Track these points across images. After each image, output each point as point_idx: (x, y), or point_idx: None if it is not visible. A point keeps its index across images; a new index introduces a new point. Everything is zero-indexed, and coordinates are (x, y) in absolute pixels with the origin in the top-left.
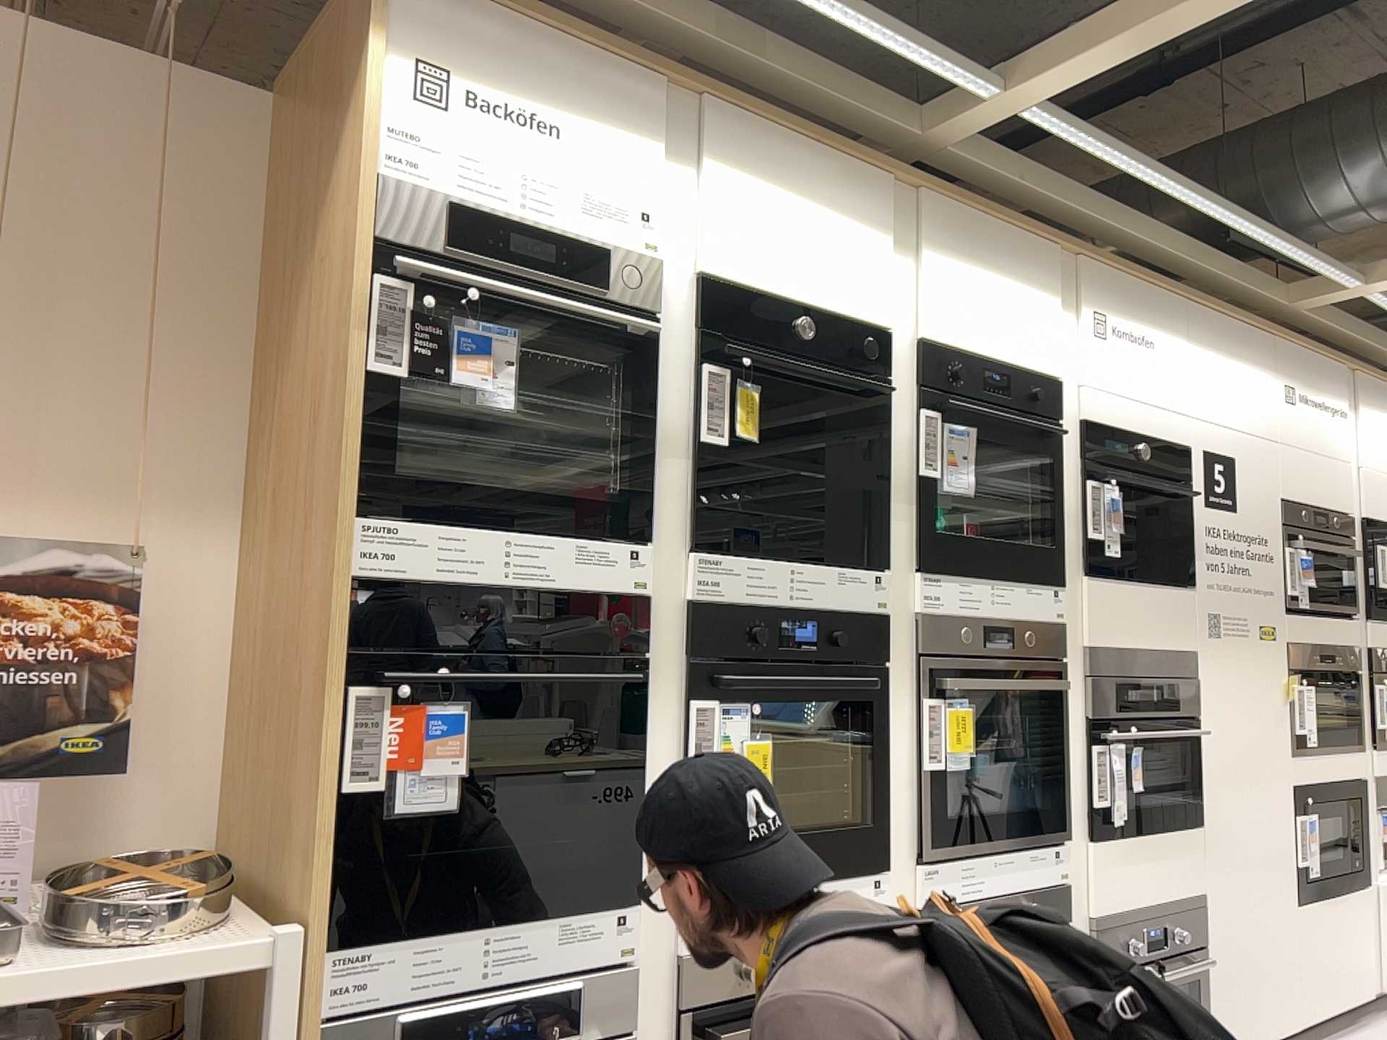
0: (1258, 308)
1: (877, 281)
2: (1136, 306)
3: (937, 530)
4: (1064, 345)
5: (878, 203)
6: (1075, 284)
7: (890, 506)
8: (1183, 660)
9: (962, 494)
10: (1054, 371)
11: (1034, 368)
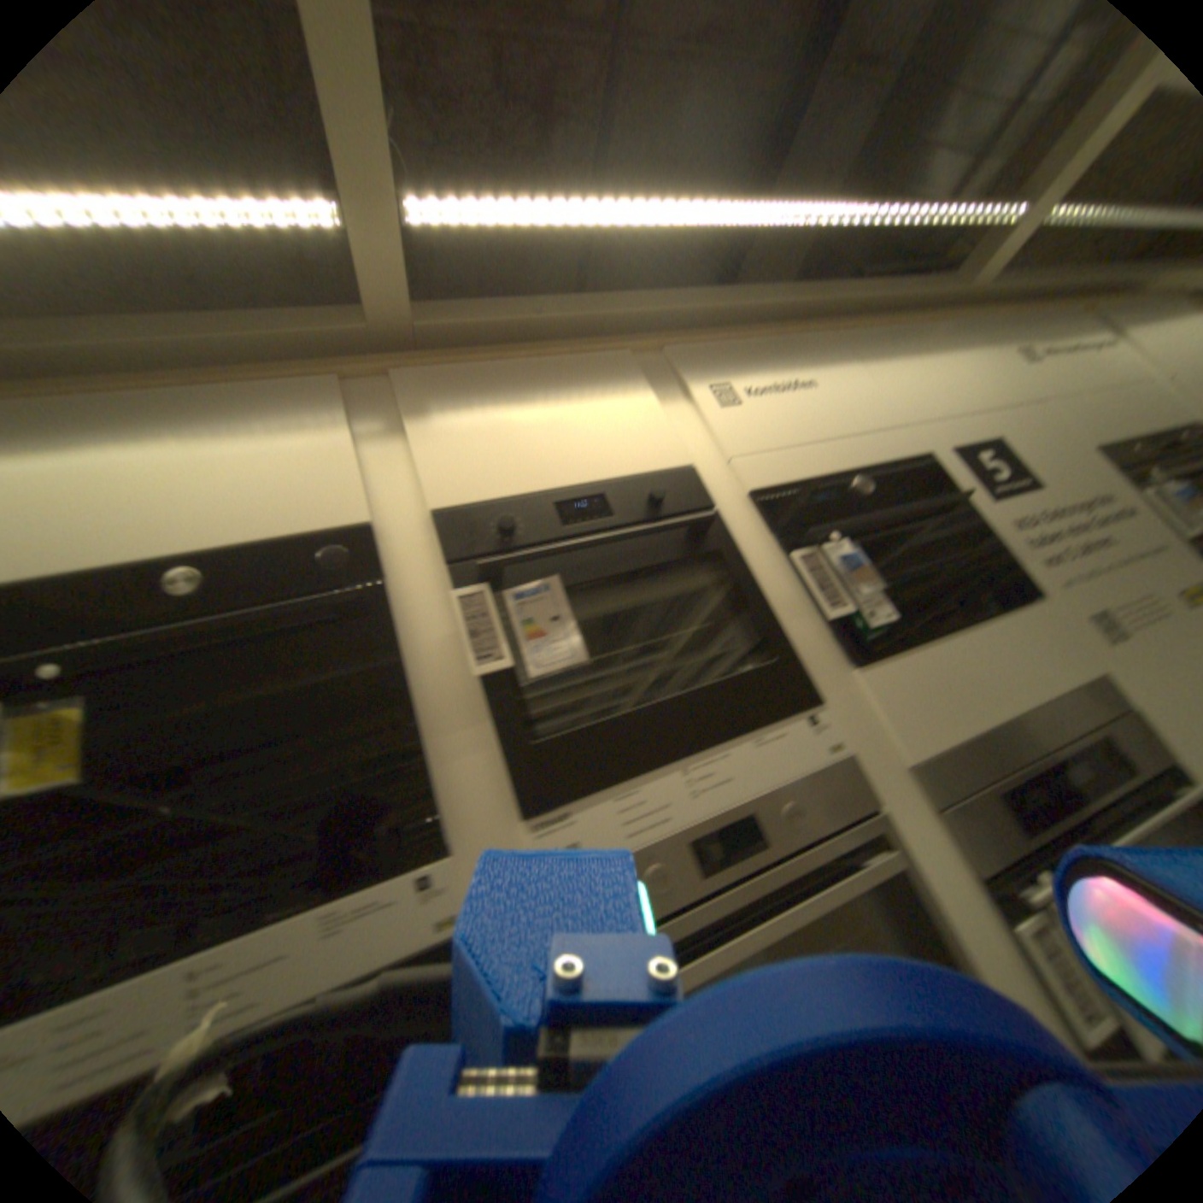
0: (939, 302)
1: (331, 480)
2: (767, 355)
3: (544, 735)
4: (684, 430)
5: (315, 406)
6: (671, 371)
7: (439, 743)
8: (1091, 693)
9: (589, 659)
10: (676, 459)
11: (642, 468)
